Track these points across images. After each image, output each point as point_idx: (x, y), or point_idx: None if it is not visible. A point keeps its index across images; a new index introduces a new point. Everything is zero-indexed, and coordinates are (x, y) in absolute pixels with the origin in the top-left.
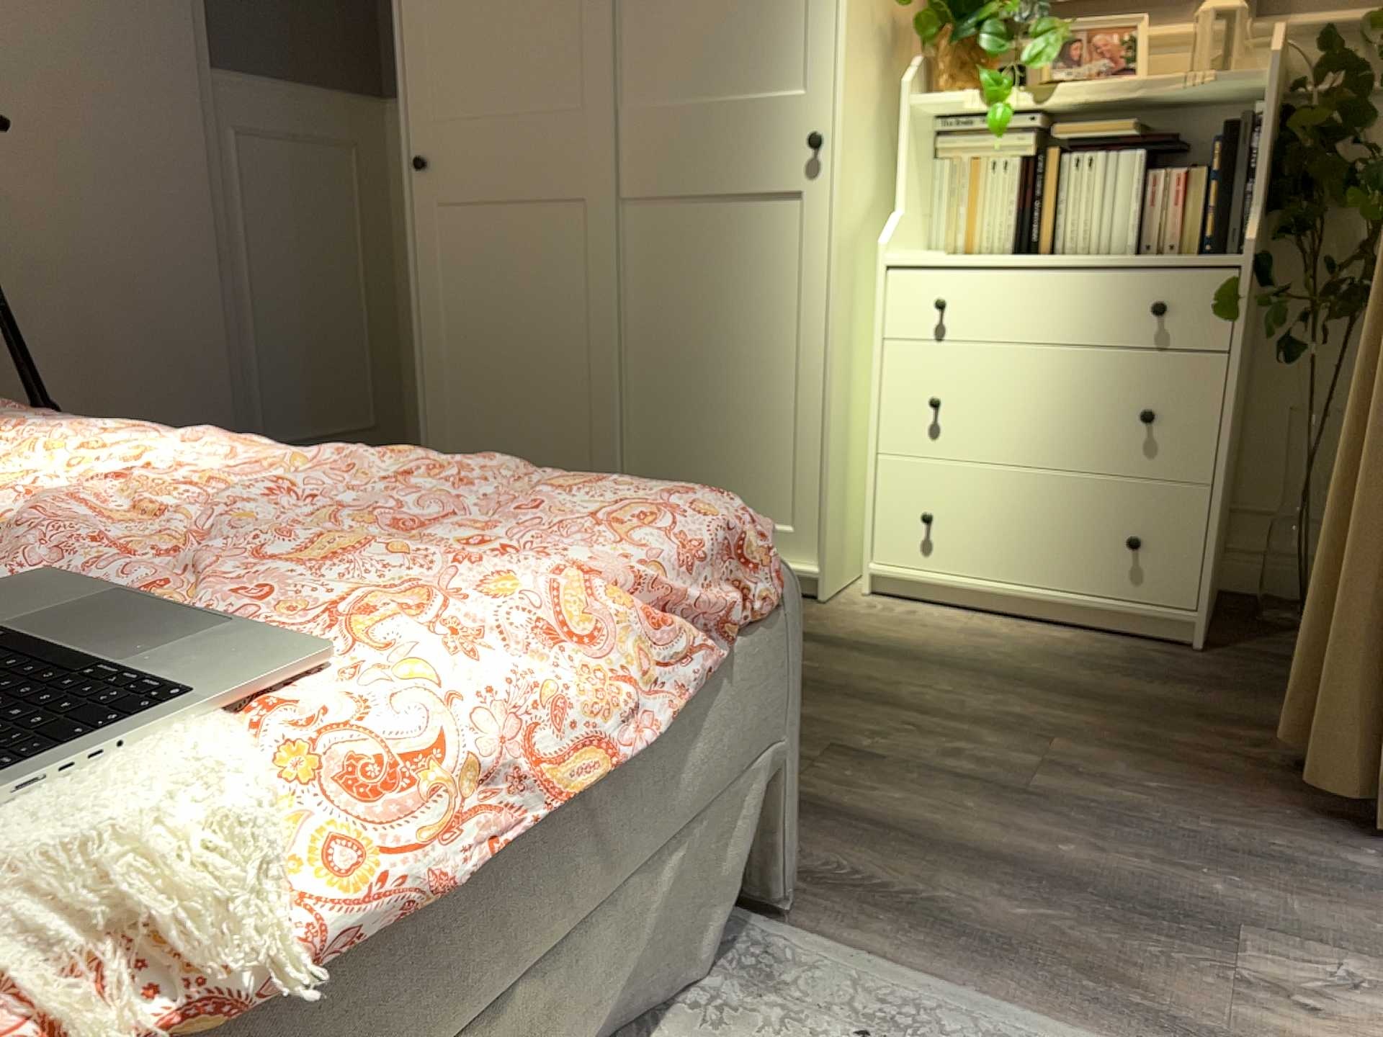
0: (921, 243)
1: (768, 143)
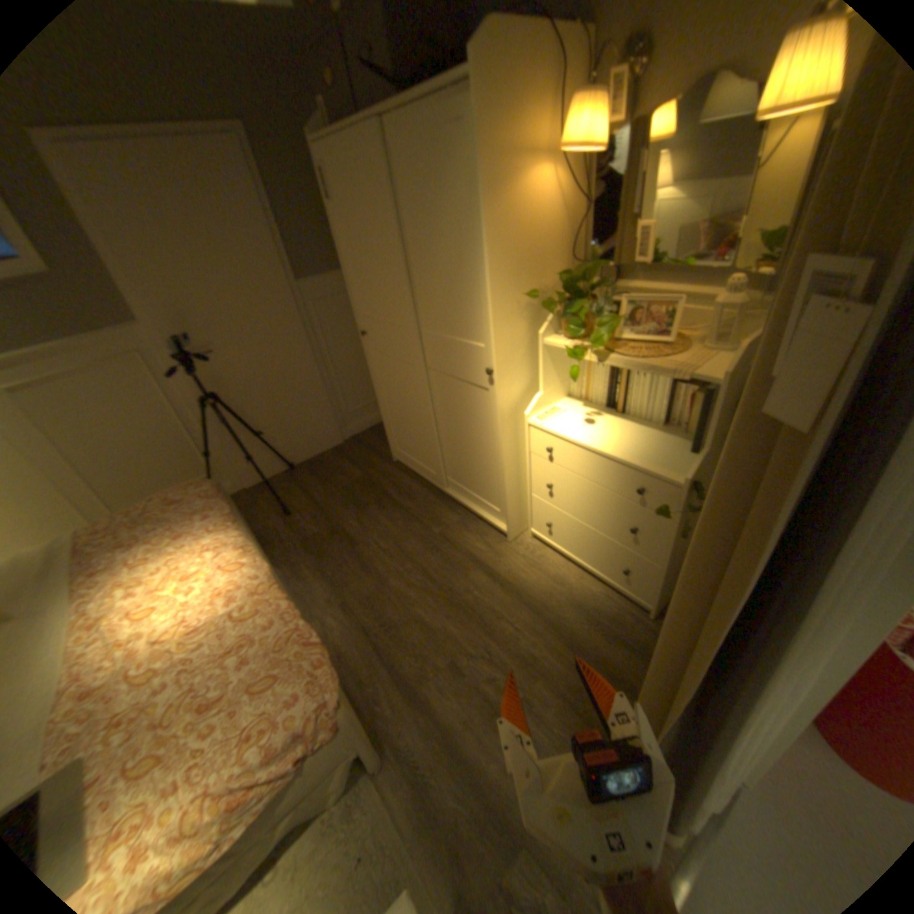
0: (563, 395)
1: (475, 364)
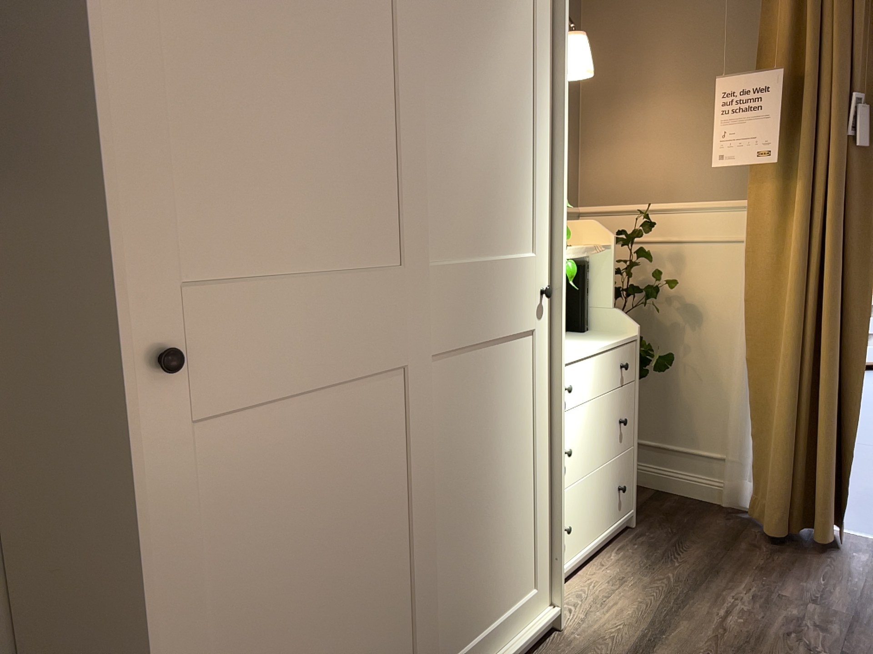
0: None
1: (515, 296)
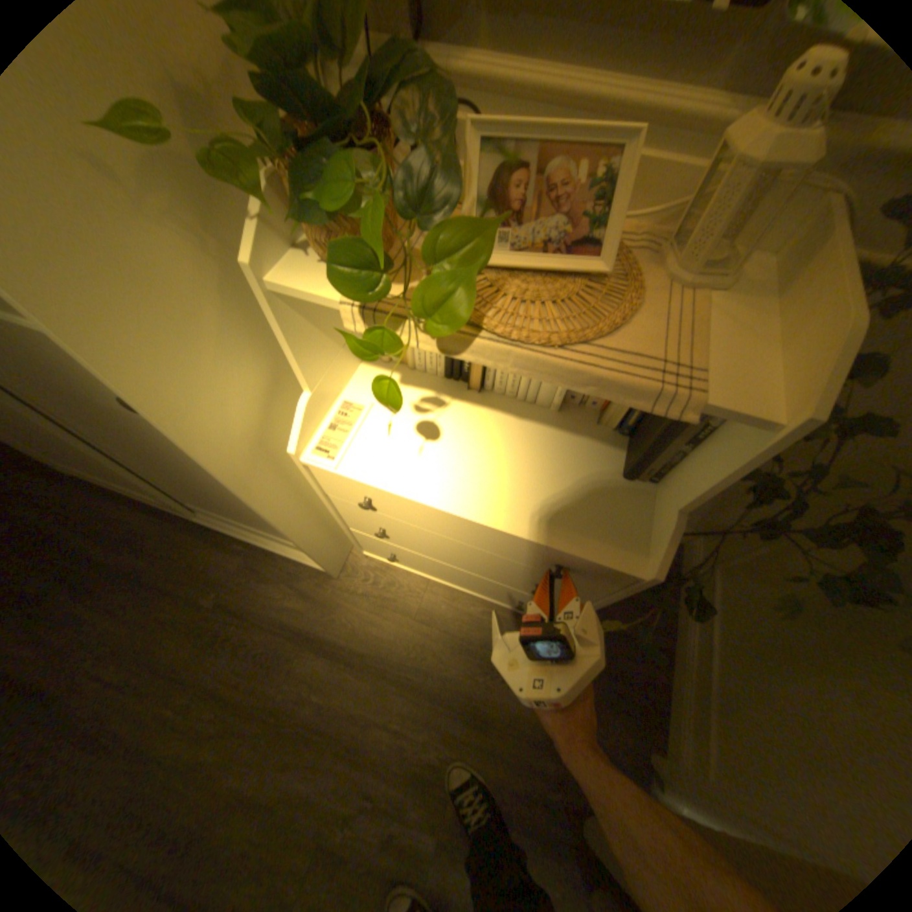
0: (351, 364)
1: (75, 373)
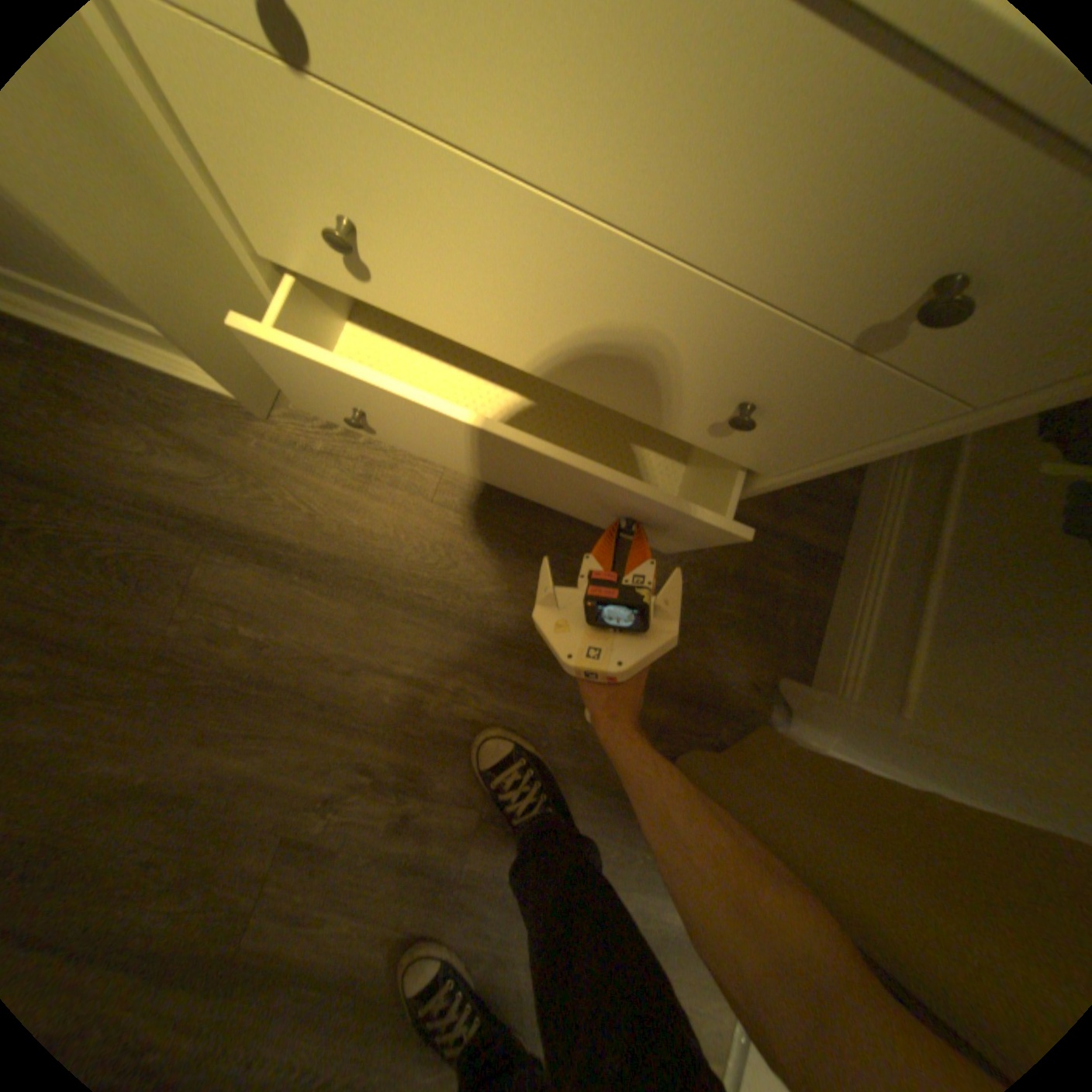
0: None
1: None
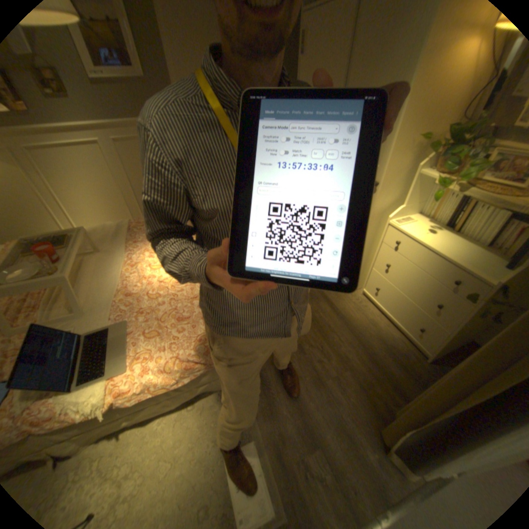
0: (416, 210)
1: None
